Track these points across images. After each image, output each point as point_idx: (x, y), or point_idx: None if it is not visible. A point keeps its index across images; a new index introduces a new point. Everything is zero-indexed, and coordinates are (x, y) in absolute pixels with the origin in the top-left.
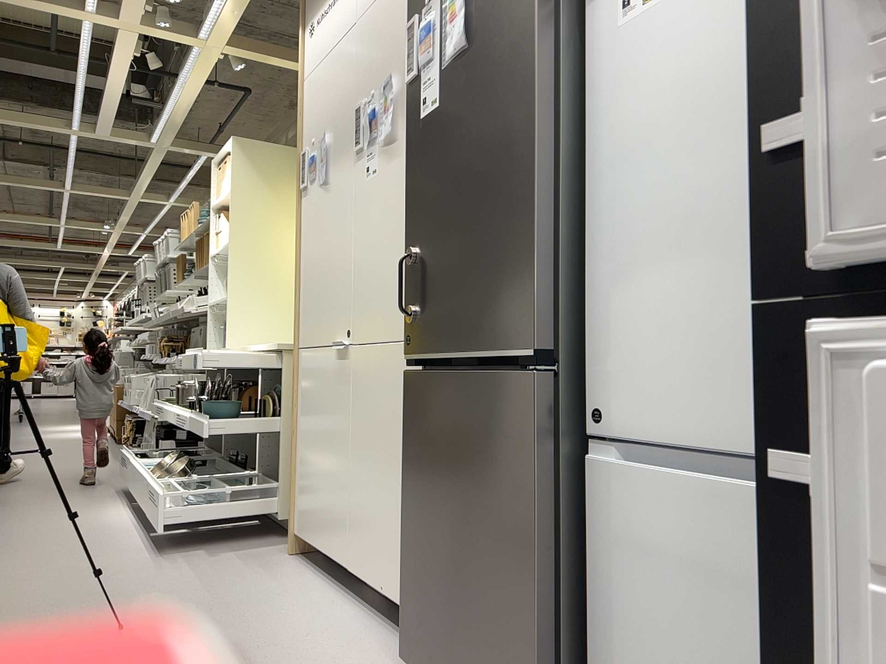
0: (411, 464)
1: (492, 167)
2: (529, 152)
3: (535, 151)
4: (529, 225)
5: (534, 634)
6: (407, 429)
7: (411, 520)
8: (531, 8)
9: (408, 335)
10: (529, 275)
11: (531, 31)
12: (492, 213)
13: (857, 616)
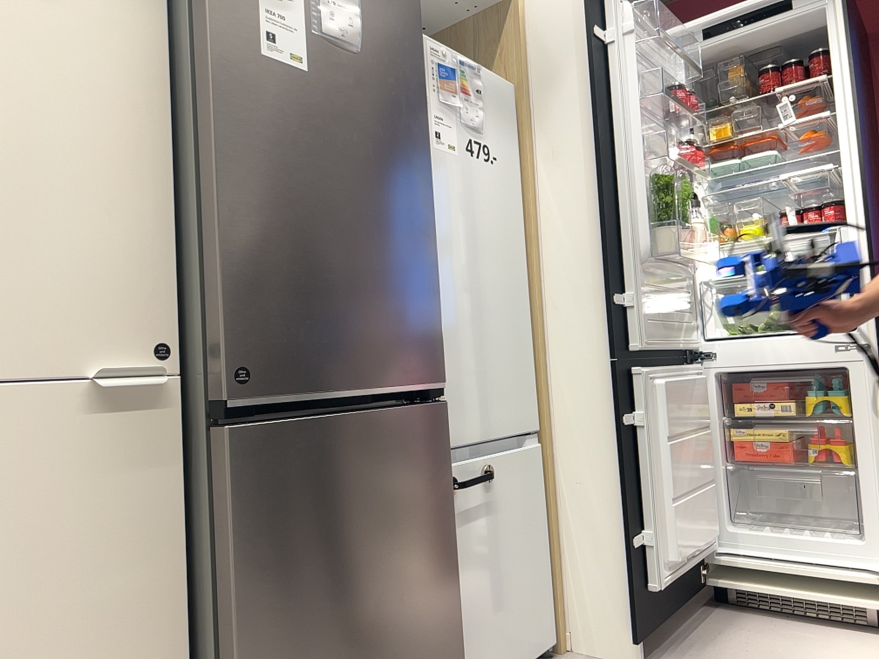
0: (261, 568)
1: (394, 202)
2: (428, 211)
3: (432, 212)
4: (432, 274)
5: (451, 628)
6: (243, 516)
7: (264, 656)
8: (421, 88)
9: (236, 366)
10: (434, 316)
11: (423, 108)
12: (396, 247)
13: (651, 453)
